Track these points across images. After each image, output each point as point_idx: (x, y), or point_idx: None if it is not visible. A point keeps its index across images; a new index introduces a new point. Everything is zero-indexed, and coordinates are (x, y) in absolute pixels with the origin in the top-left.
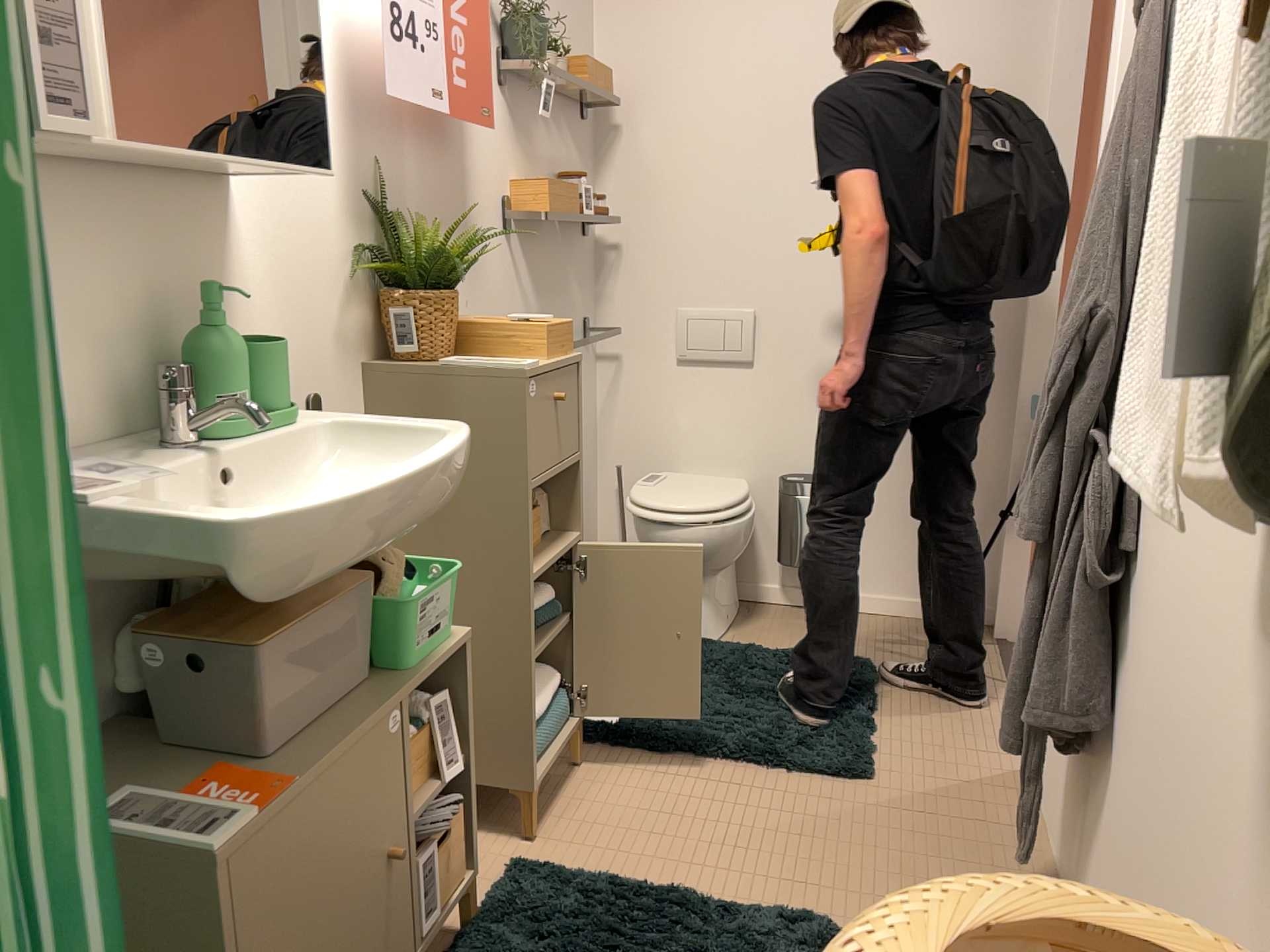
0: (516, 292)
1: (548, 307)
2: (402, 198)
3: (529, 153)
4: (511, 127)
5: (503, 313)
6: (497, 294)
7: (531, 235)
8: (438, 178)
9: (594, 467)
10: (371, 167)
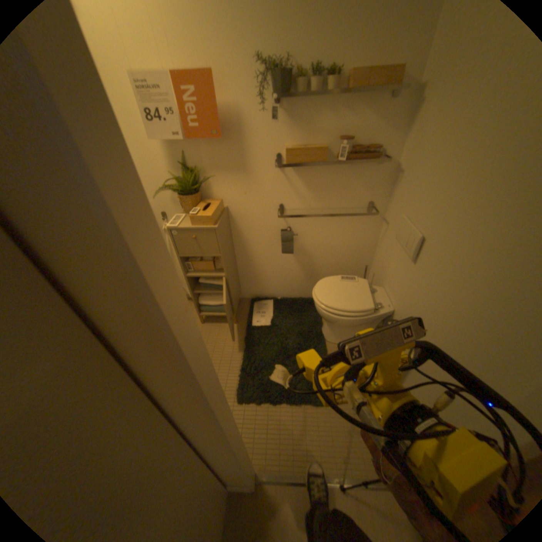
0: (287, 189)
1: (321, 196)
2: (197, 161)
3: (307, 129)
4: (287, 120)
5: (274, 197)
6: (269, 190)
7: (306, 166)
8: (221, 152)
9: (367, 260)
10: (179, 153)
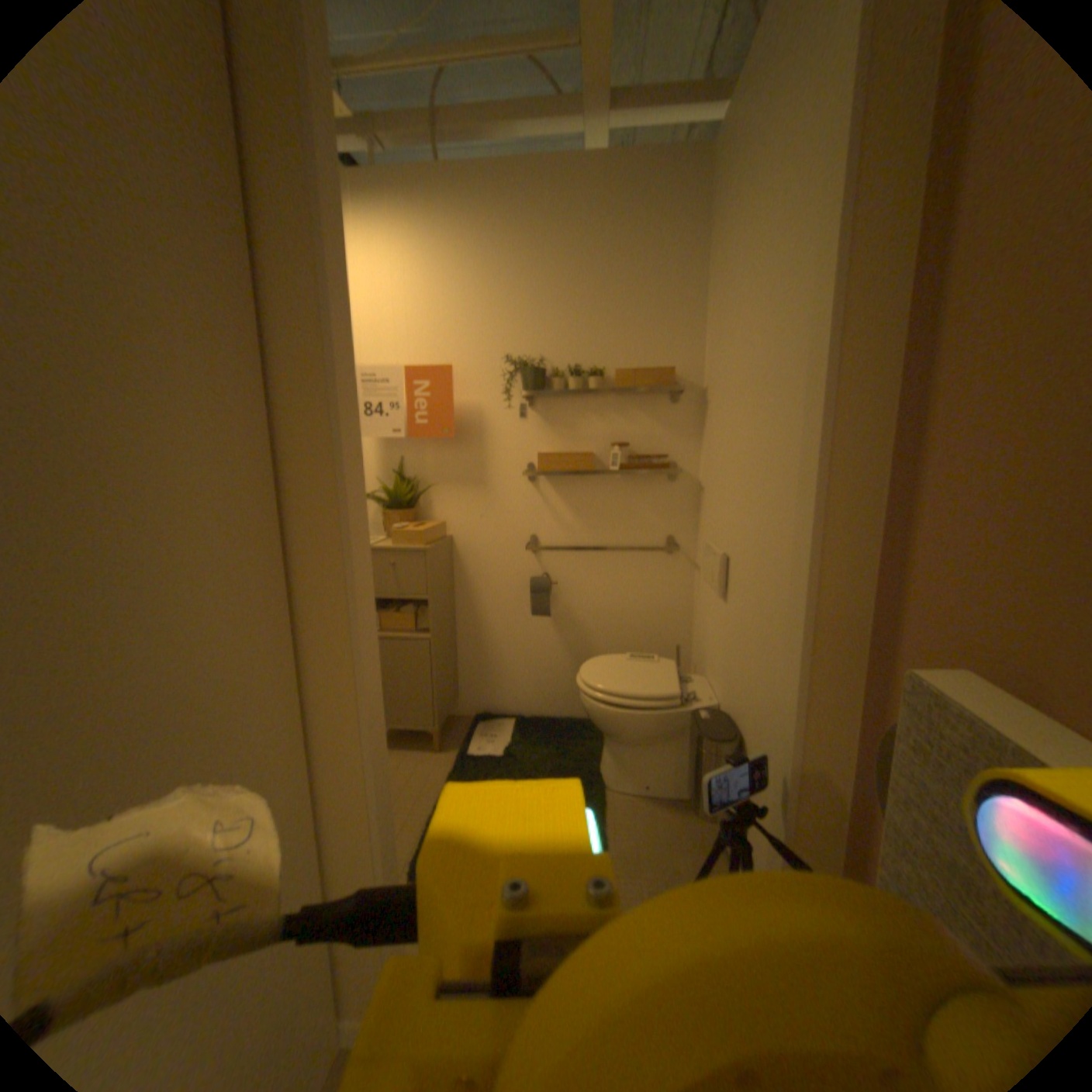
0: (543, 510)
1: (595, 521)
2: (420, 468)
3: (569, 432)
4: (542, 421)
5: (525, 521)
6: (517, 511)
7: (569, 479)
8: (453, 456)
9: (683, 638)
10: (397, 457)
